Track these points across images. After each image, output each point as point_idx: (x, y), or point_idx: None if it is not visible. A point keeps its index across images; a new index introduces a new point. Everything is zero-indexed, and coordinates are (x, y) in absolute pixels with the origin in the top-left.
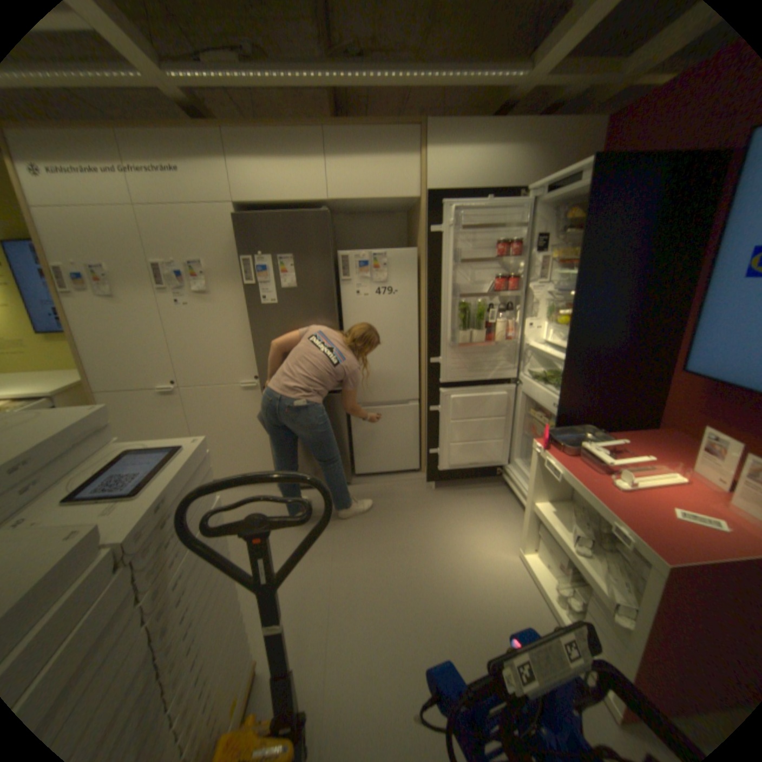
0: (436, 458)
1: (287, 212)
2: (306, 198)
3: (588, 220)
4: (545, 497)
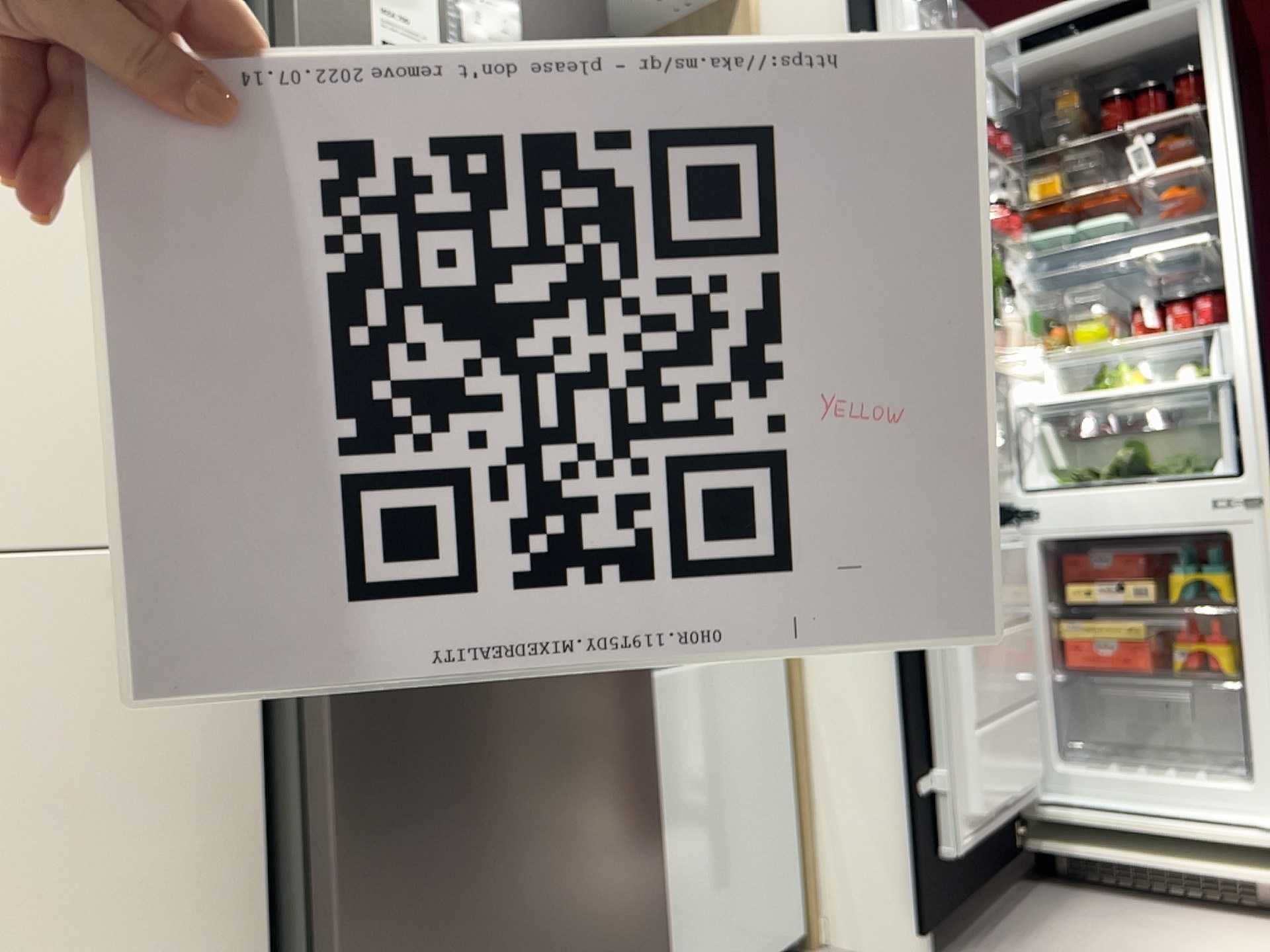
0: (934, 811)
1: None
2: None
3: (1074, 128)
4: None
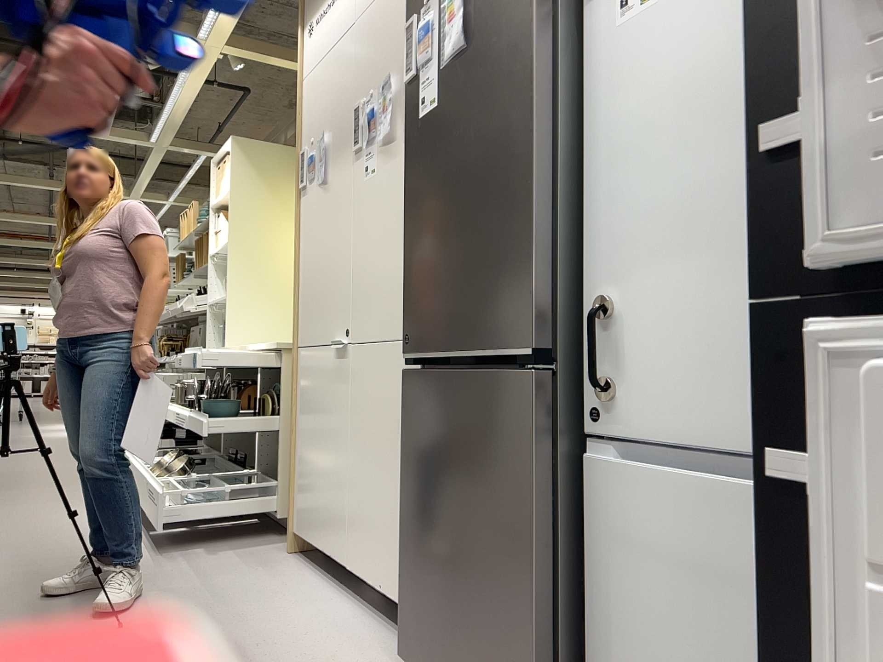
0: None
1: None
2: None
3: None
4: None
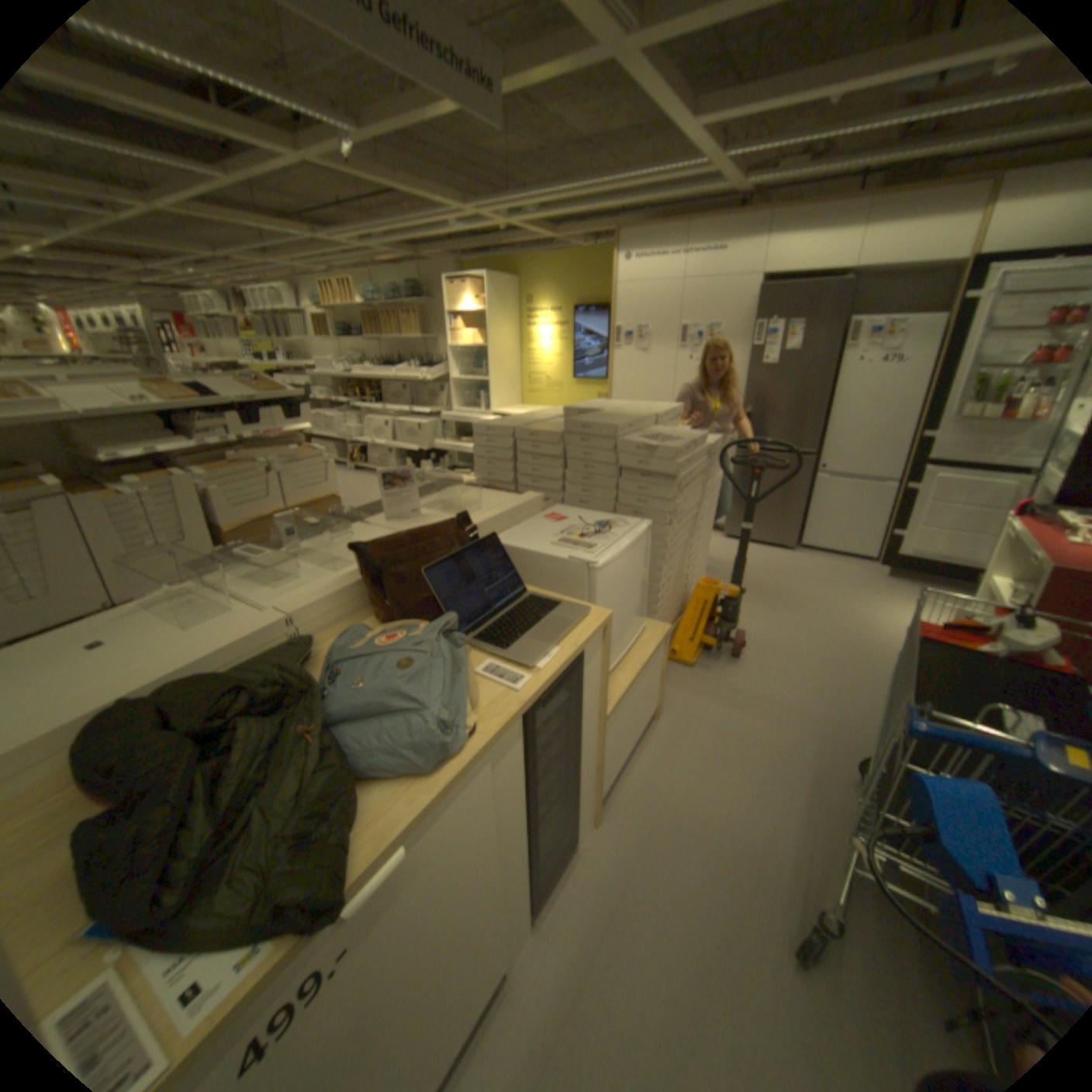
0: (902, 542)
1: (812, 282)
2: (835, 267)
3: None
4: (1002, 564)
